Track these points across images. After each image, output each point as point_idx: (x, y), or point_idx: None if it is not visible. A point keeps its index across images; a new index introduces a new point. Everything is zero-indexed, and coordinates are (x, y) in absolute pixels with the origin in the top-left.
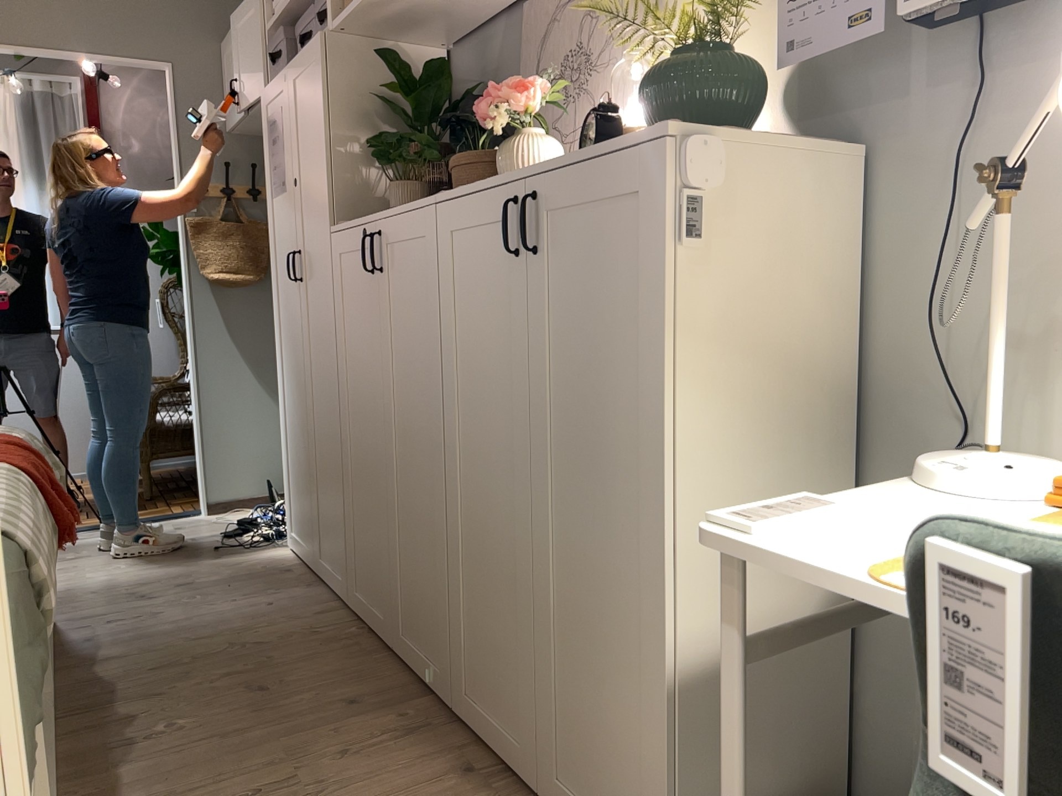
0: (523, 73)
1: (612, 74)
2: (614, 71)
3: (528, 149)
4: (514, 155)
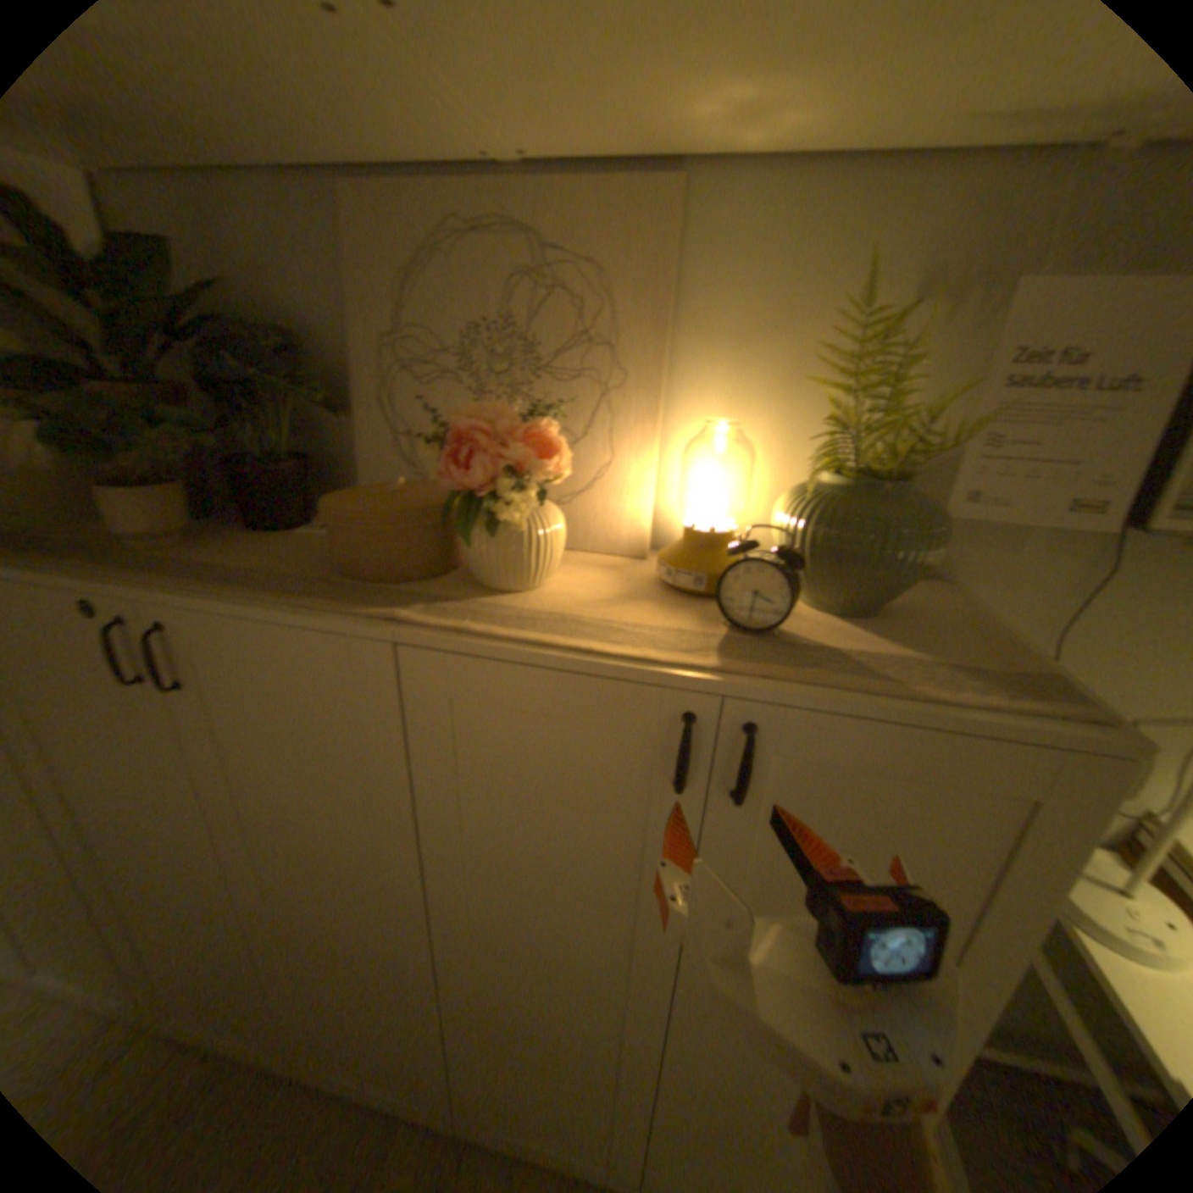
0: (351, 310)
1: (602, 400)
2: (619, 403)
3: (542, 535)
4: (520, 545)
